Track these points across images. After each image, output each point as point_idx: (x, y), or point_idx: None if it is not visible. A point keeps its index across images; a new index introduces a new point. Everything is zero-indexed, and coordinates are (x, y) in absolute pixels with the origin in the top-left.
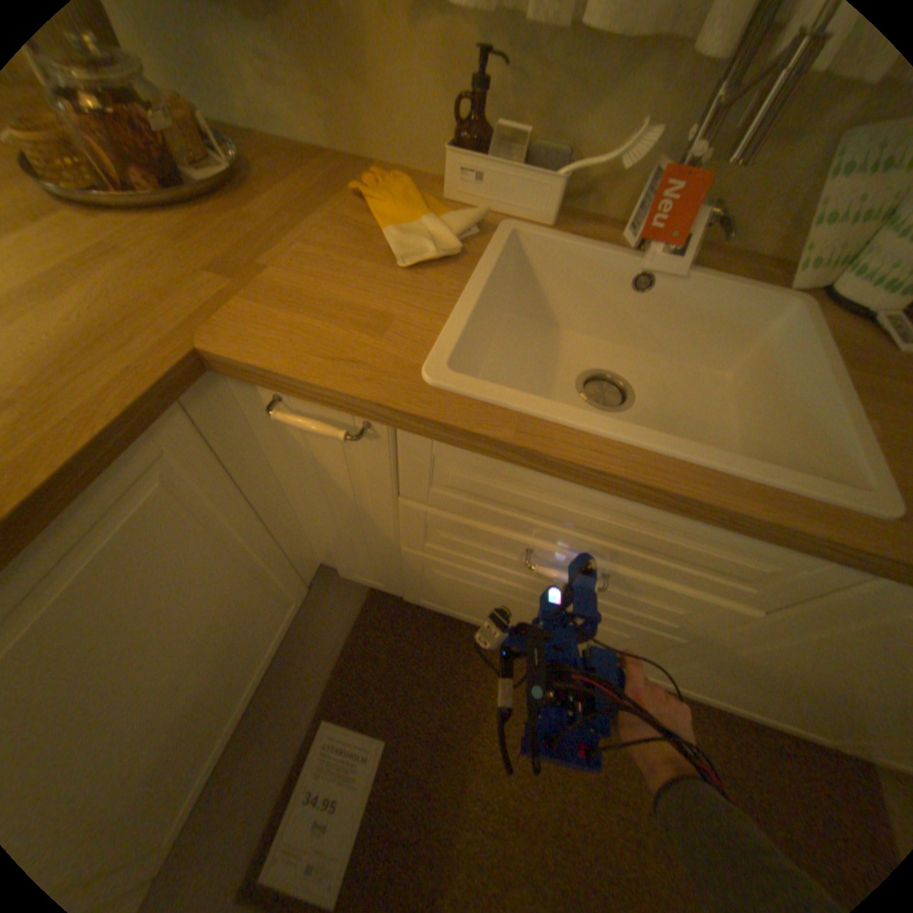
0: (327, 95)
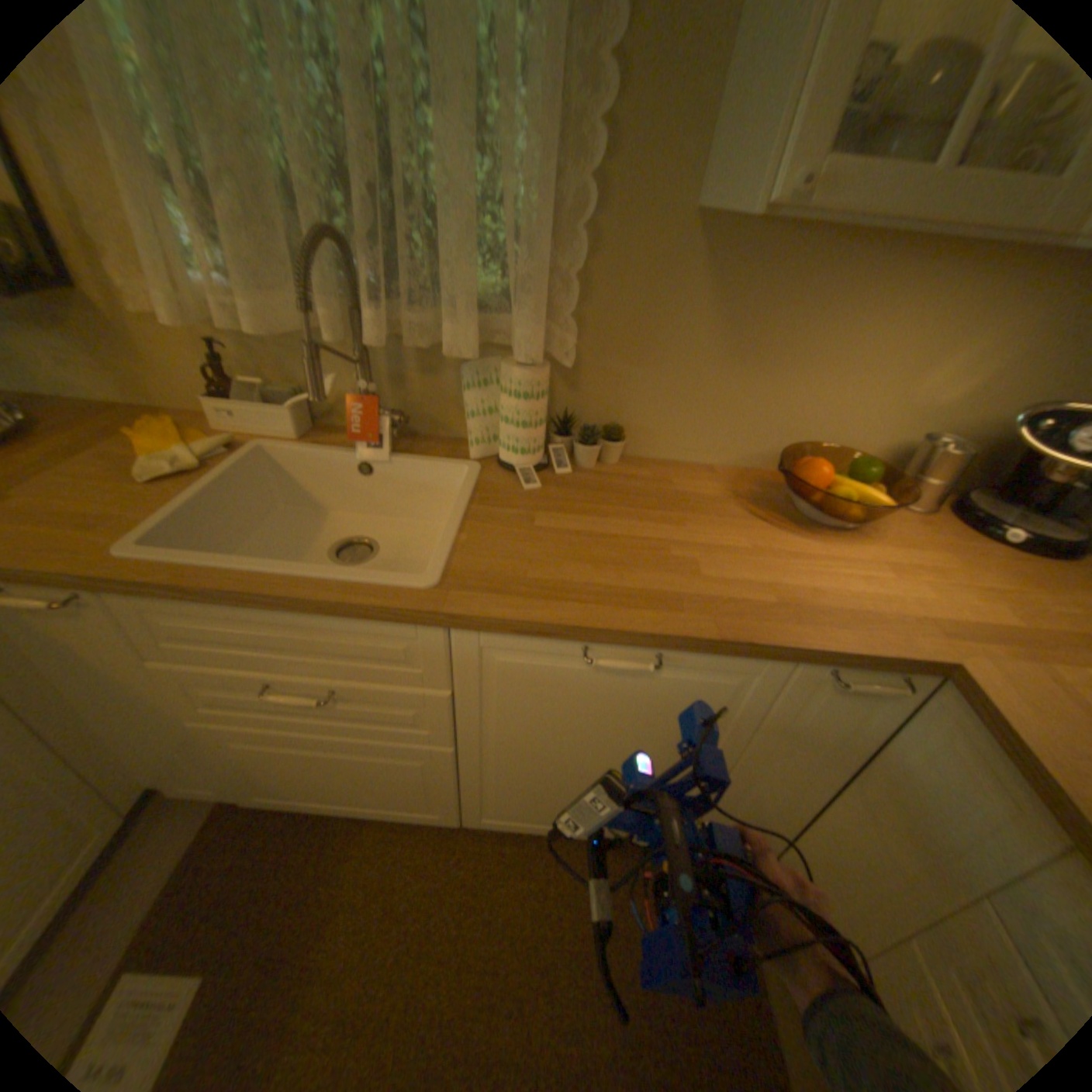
0: (114, 371)
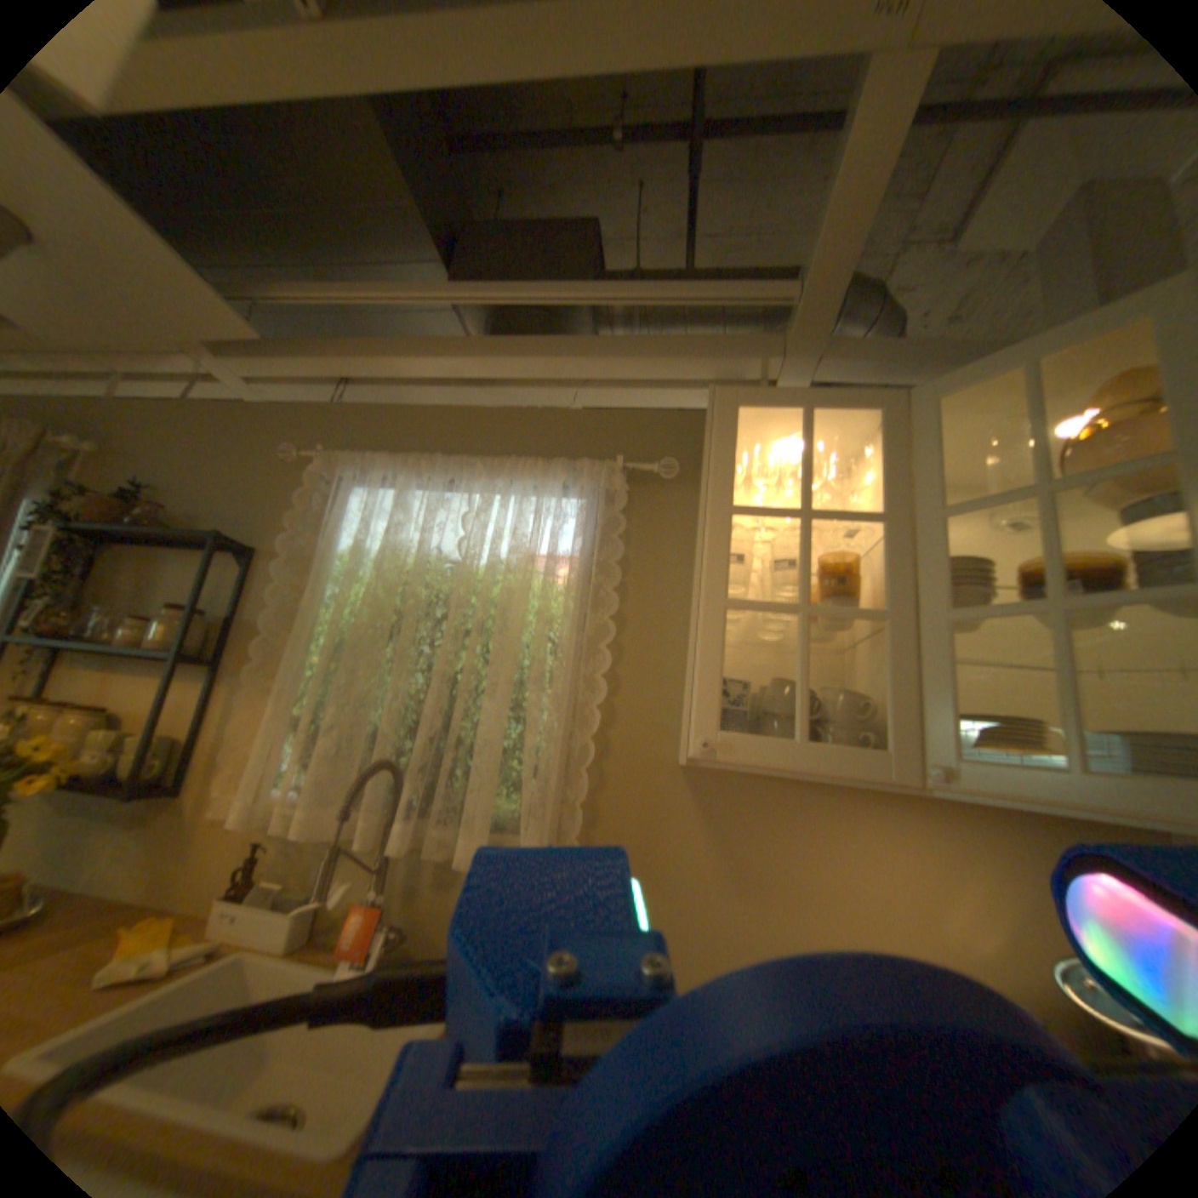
0: (159, 870)
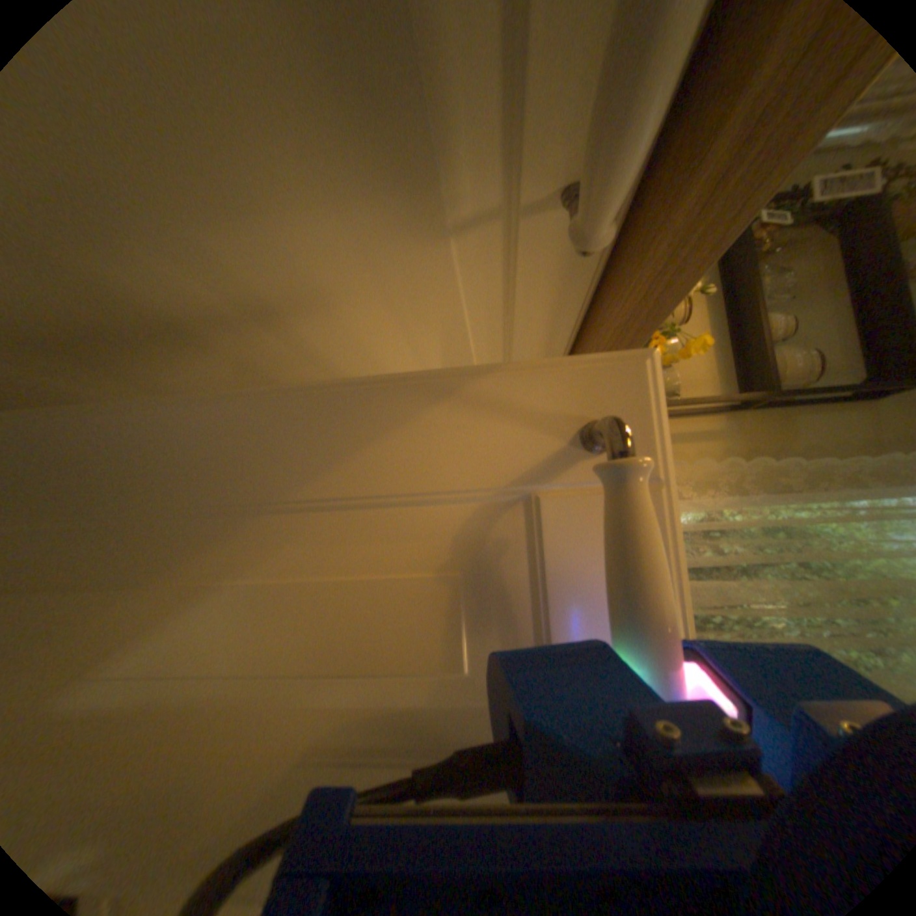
0: None
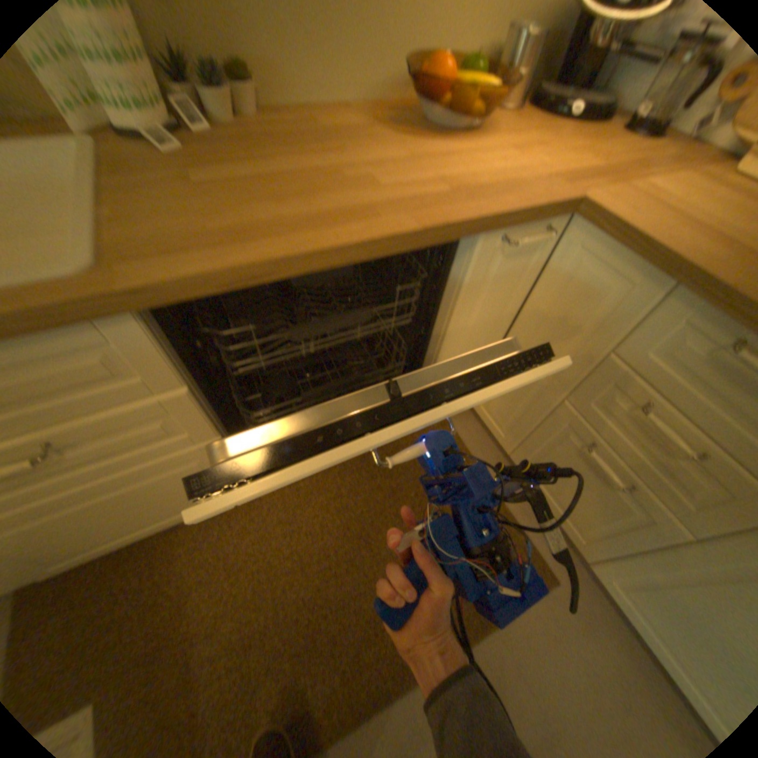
0: None
